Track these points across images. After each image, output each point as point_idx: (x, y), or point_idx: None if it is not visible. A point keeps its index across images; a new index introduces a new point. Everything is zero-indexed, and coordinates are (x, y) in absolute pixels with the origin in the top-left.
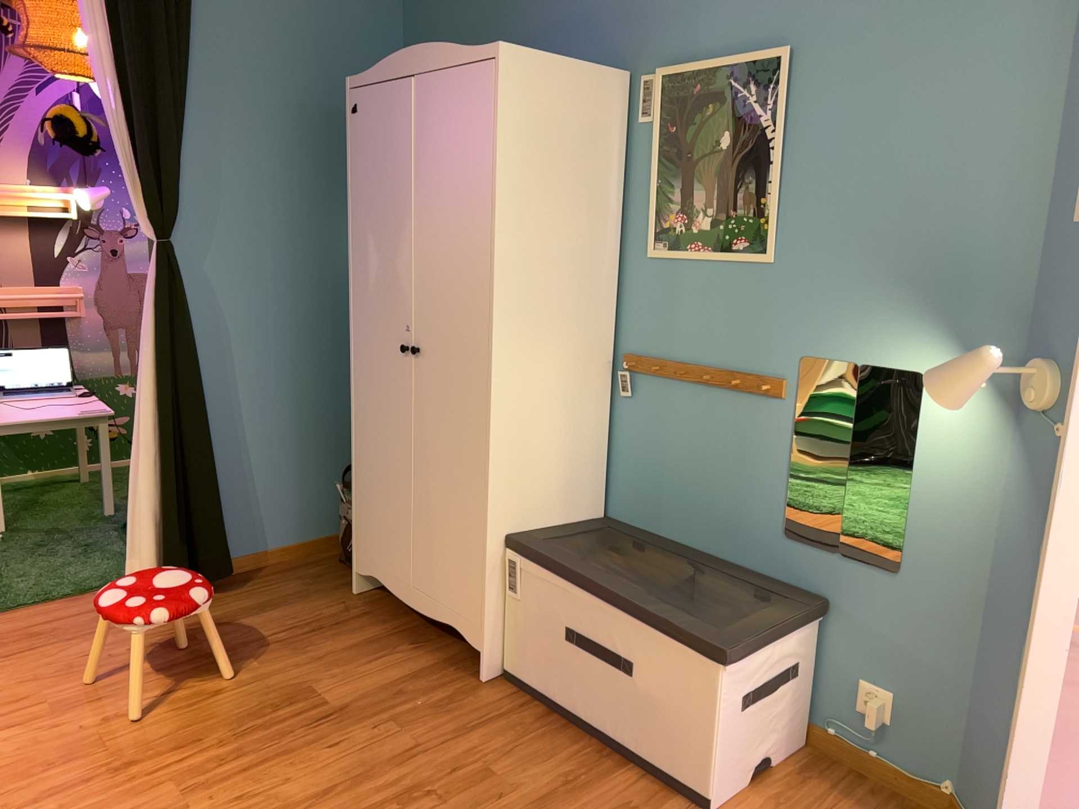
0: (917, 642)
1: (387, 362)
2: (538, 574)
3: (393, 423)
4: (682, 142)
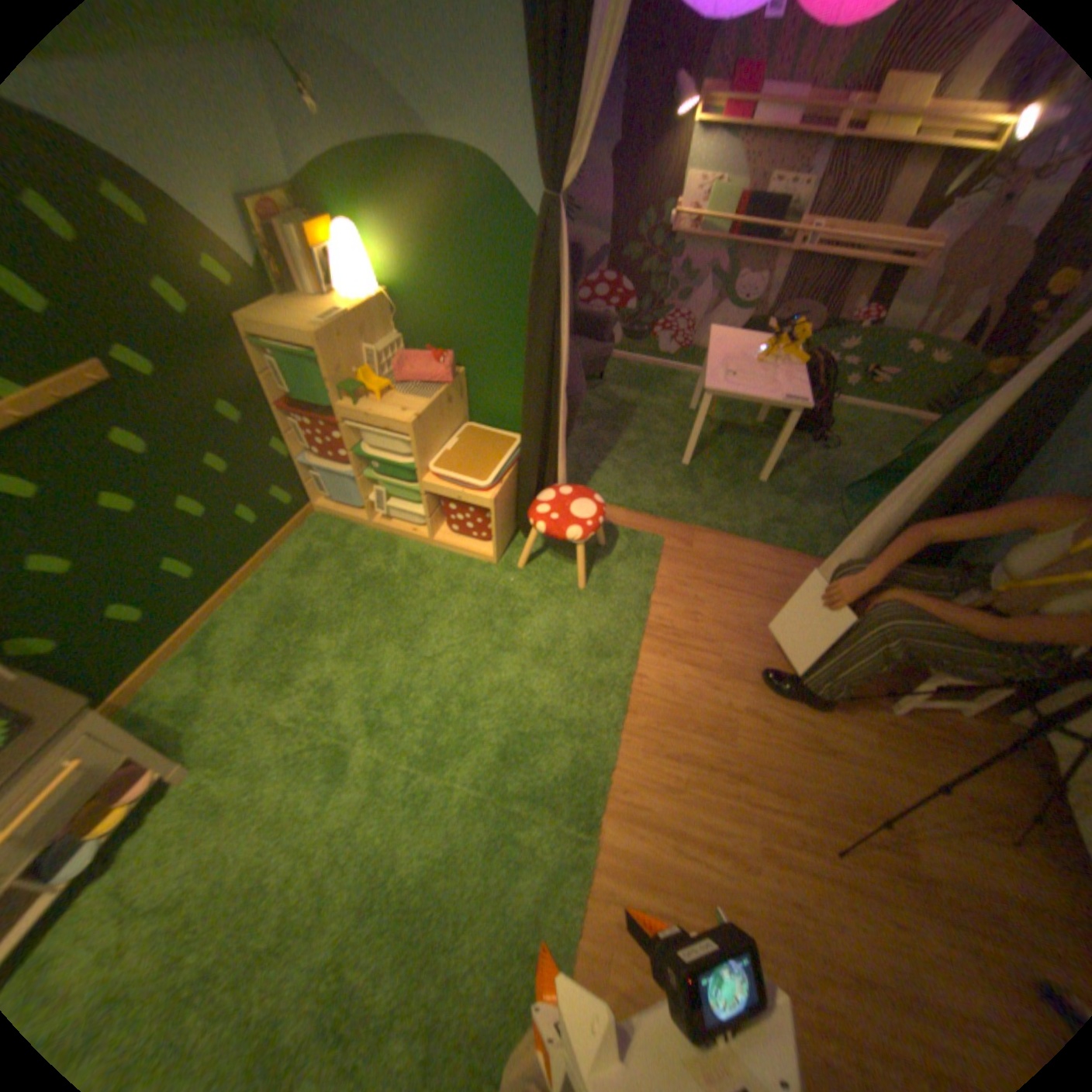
0: None
1: None
2: None
3: None
4: None
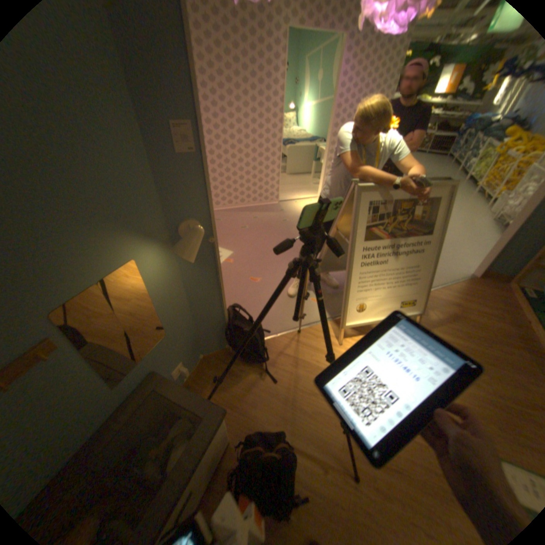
0: (180, 342)
1: None
2: None
3: None
4: None
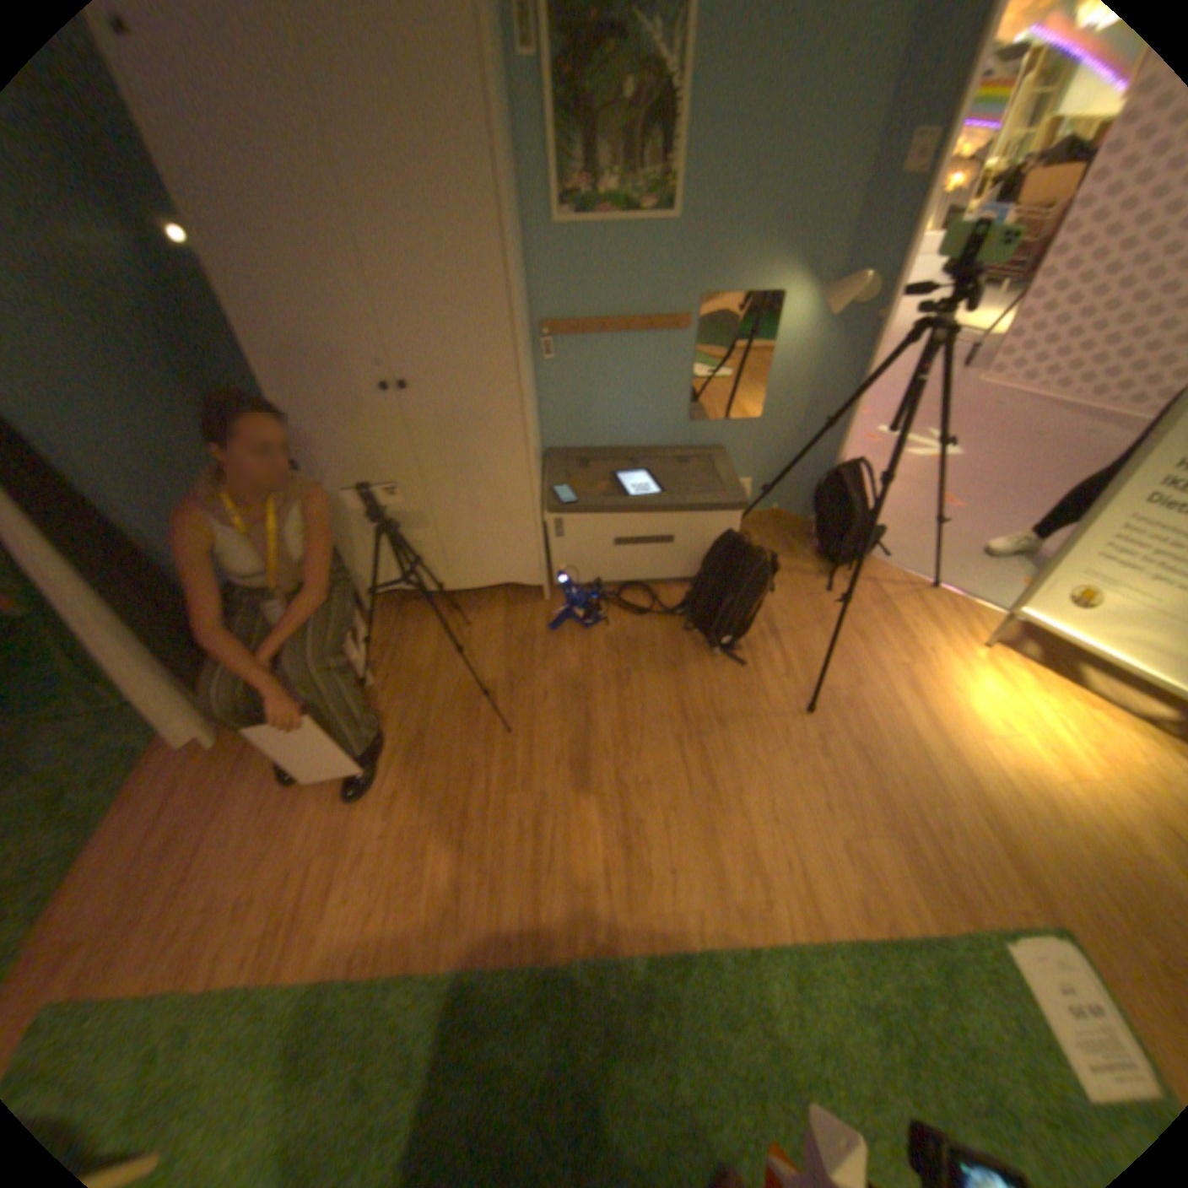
0: (766, 450)
1: (355, 407)
2: (584, 518)
3: (386, 463)
4: (581, 89)
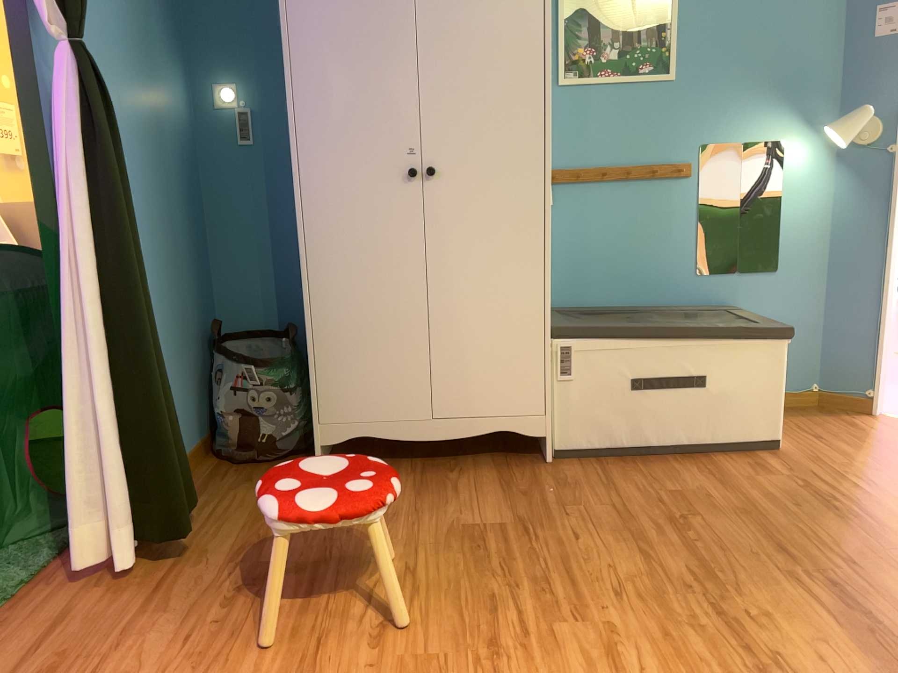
0: (791, 310)
1: (372, 195)
2: (595, 343)
3: (388, 258)
4: None
